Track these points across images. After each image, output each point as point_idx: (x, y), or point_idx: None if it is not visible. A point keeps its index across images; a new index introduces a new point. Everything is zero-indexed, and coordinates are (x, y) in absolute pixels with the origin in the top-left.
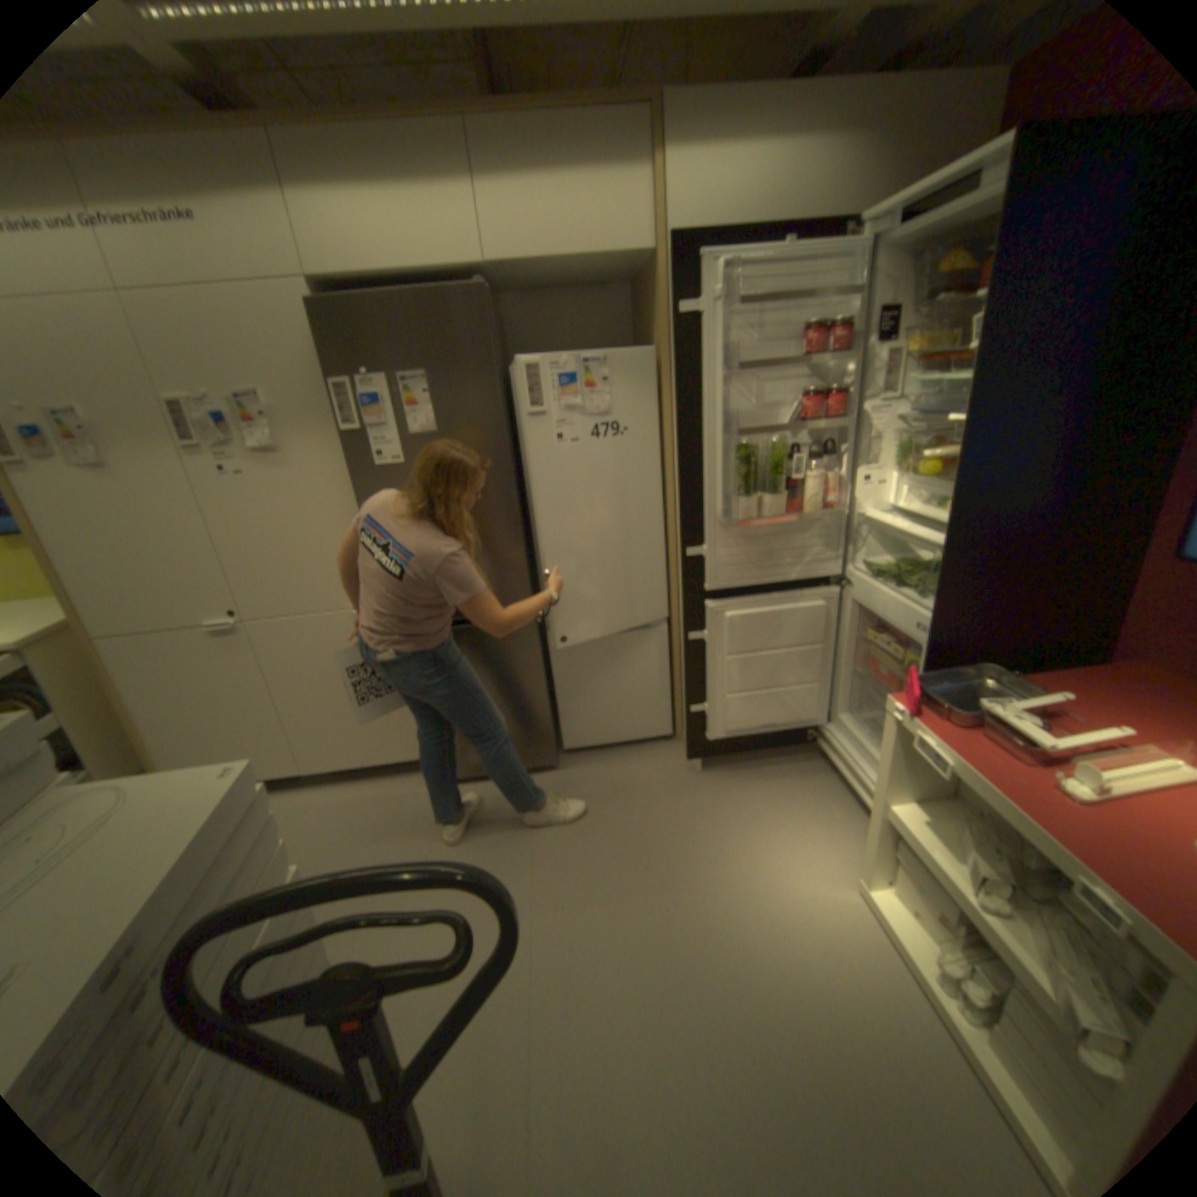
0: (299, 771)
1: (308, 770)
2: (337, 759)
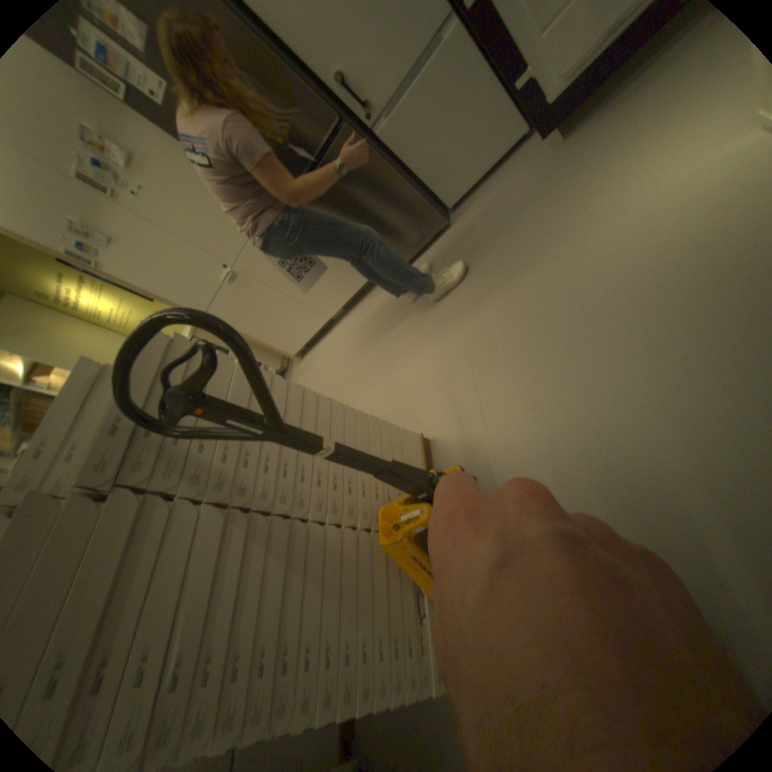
0: (329, 317)
1: (331, 314)
2: (337, 301)
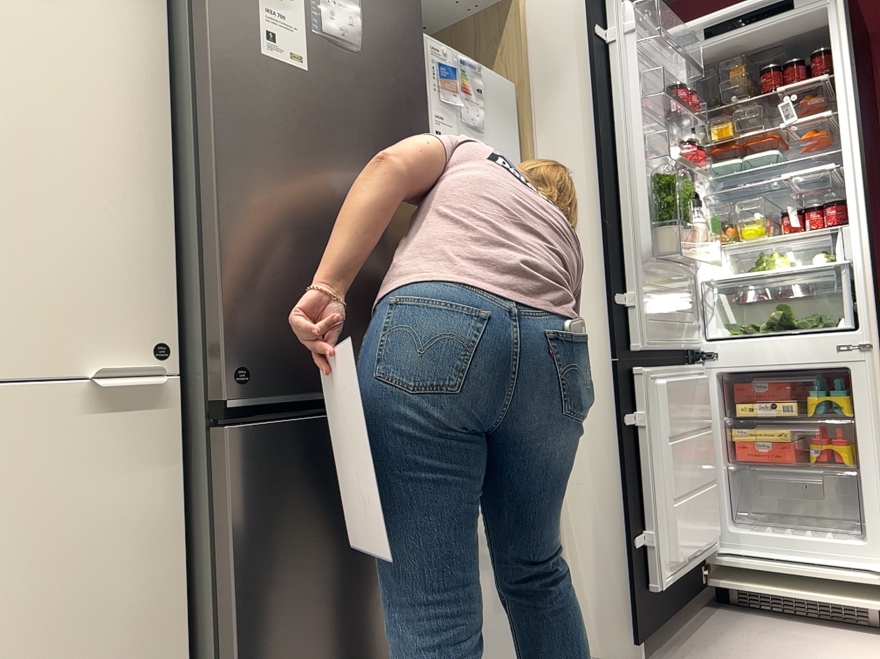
0: None
1: None
2: None
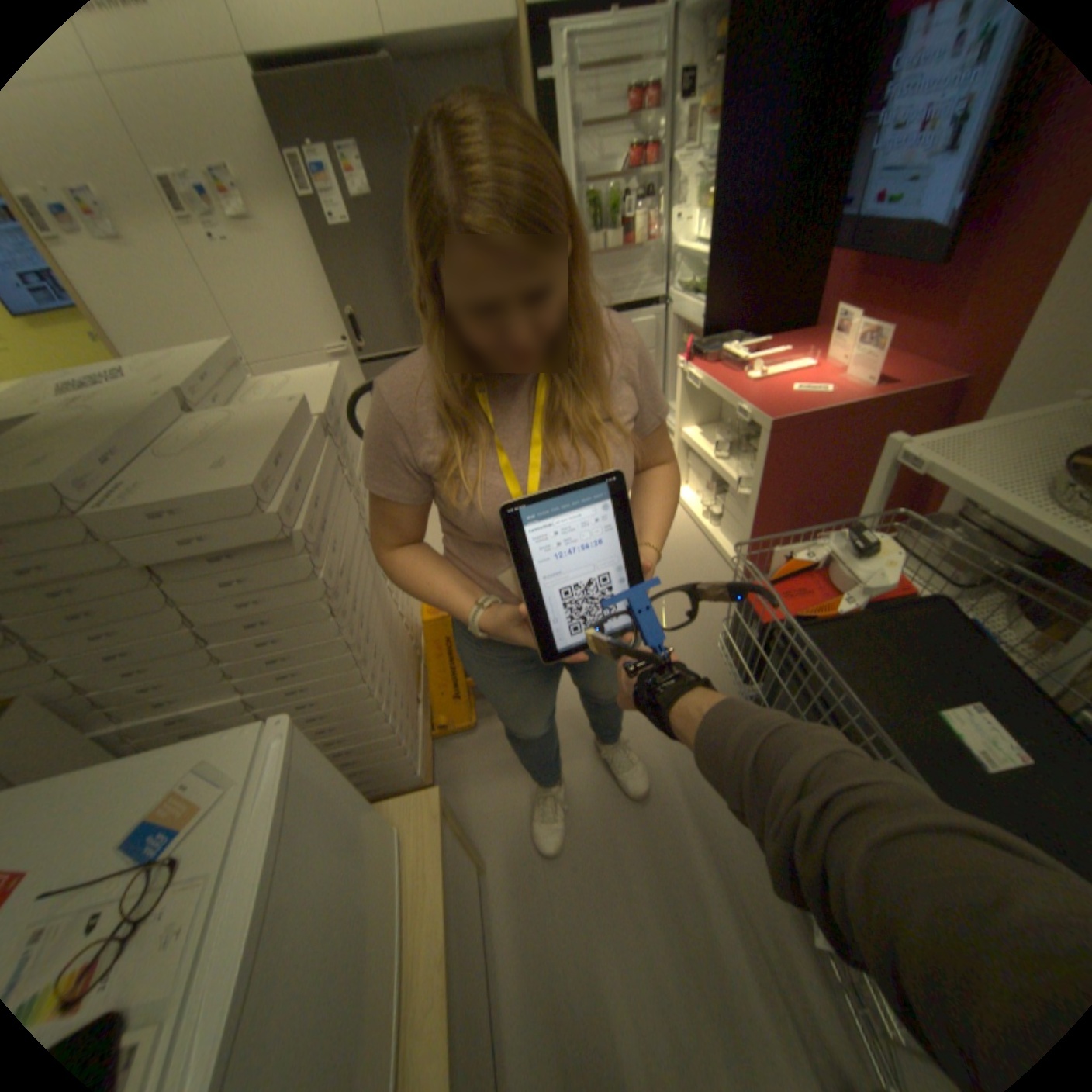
0: None
1: None
2: None
